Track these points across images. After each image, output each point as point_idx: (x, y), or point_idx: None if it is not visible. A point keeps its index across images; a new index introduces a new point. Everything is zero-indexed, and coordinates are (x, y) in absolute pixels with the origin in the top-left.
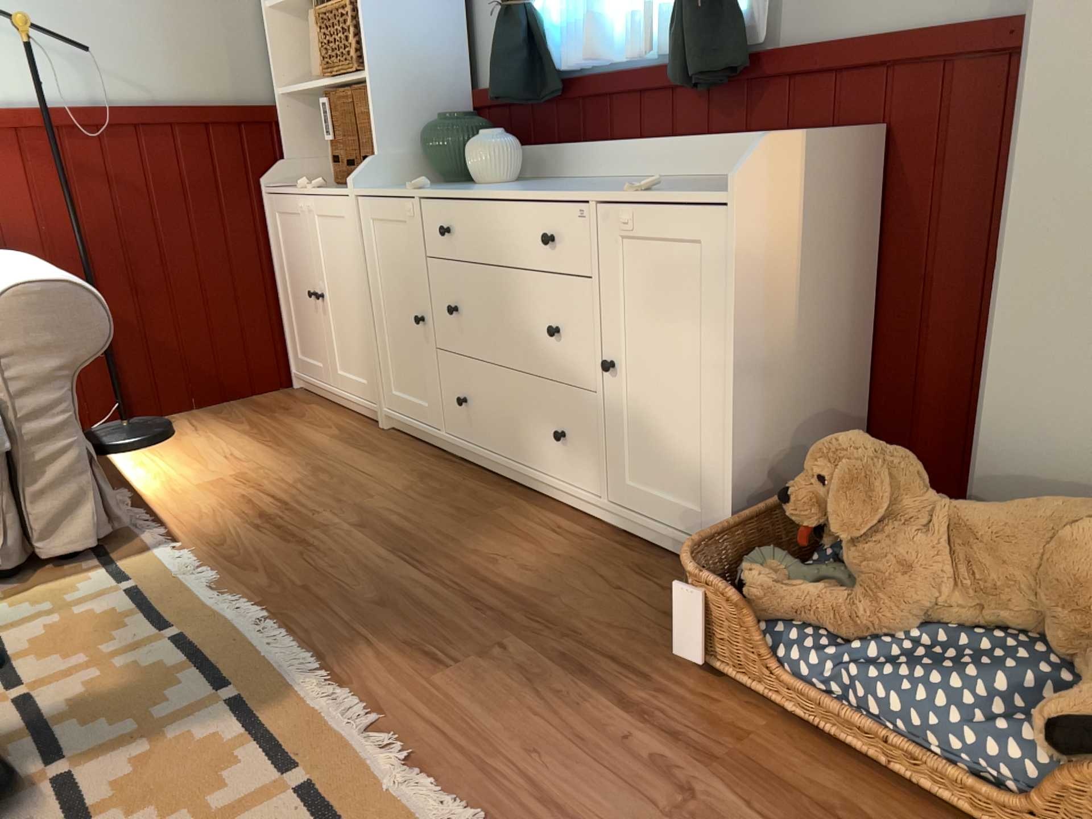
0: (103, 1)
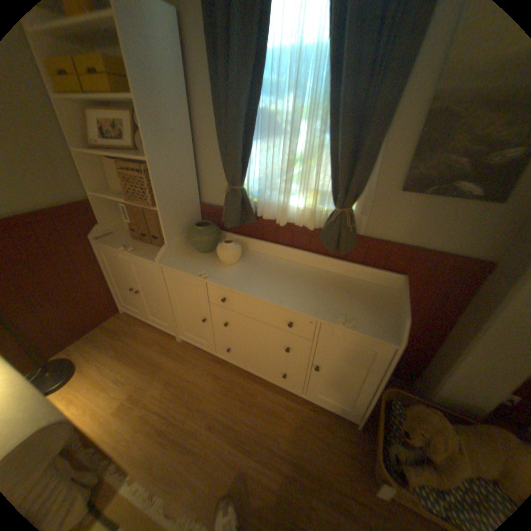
0: None
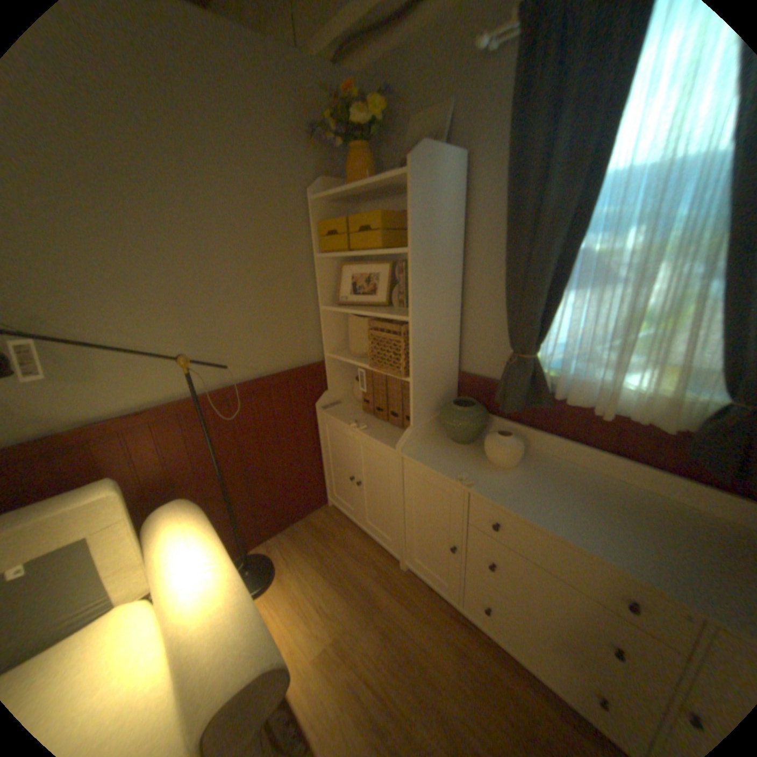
0: (228, 319)
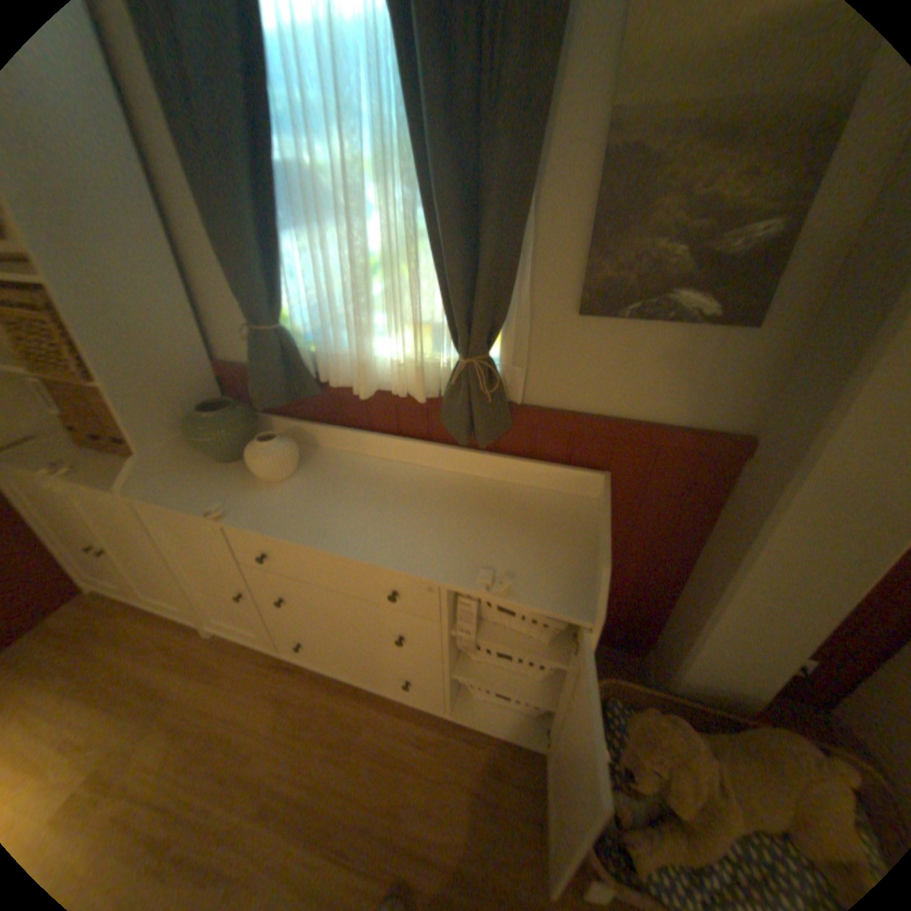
0: None
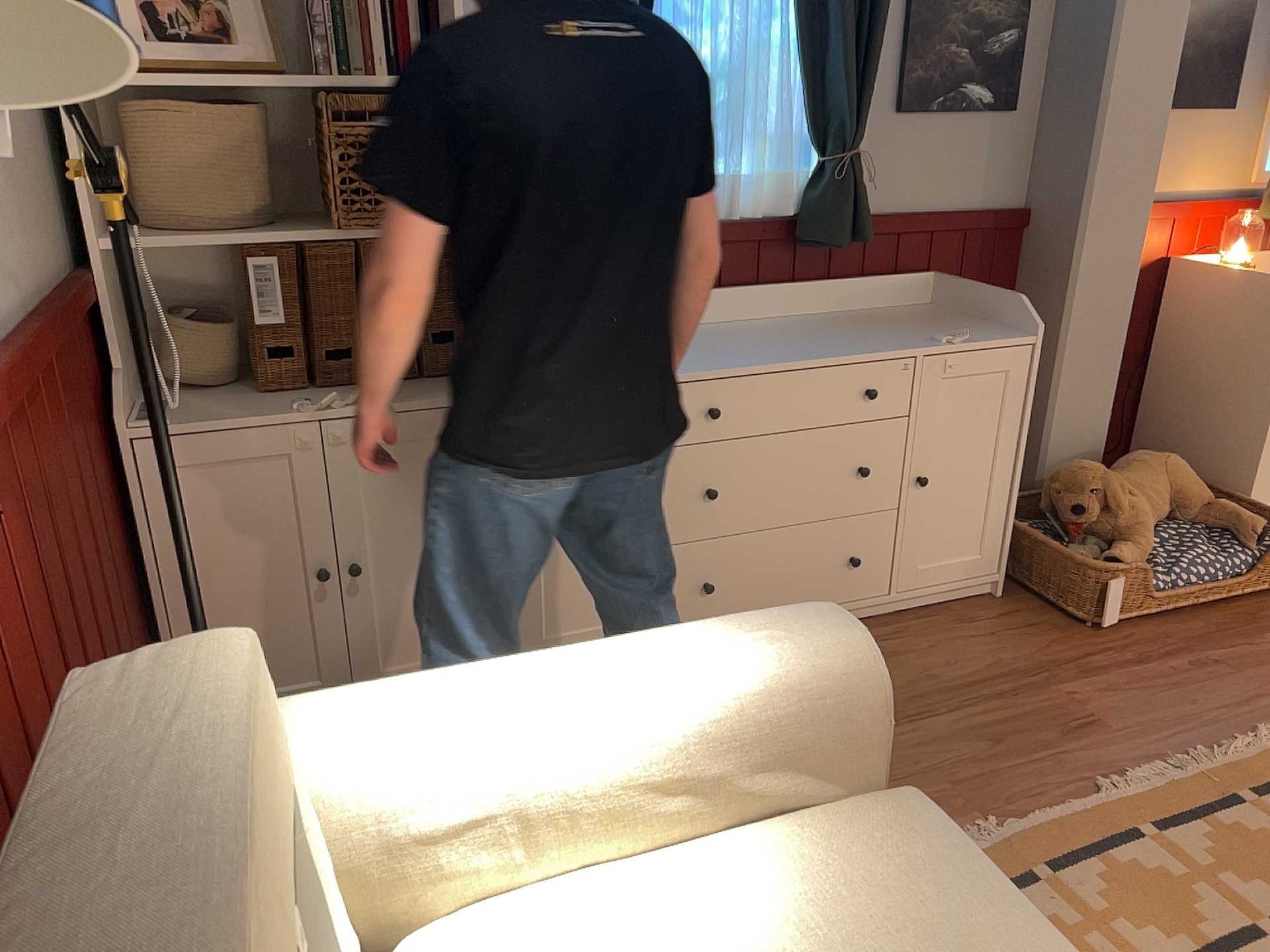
0: None
